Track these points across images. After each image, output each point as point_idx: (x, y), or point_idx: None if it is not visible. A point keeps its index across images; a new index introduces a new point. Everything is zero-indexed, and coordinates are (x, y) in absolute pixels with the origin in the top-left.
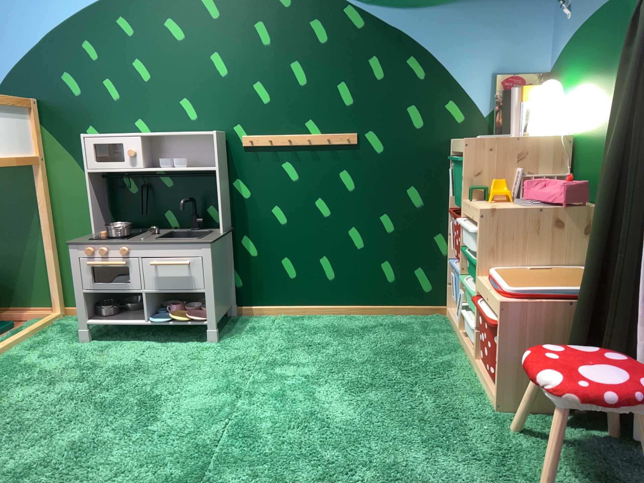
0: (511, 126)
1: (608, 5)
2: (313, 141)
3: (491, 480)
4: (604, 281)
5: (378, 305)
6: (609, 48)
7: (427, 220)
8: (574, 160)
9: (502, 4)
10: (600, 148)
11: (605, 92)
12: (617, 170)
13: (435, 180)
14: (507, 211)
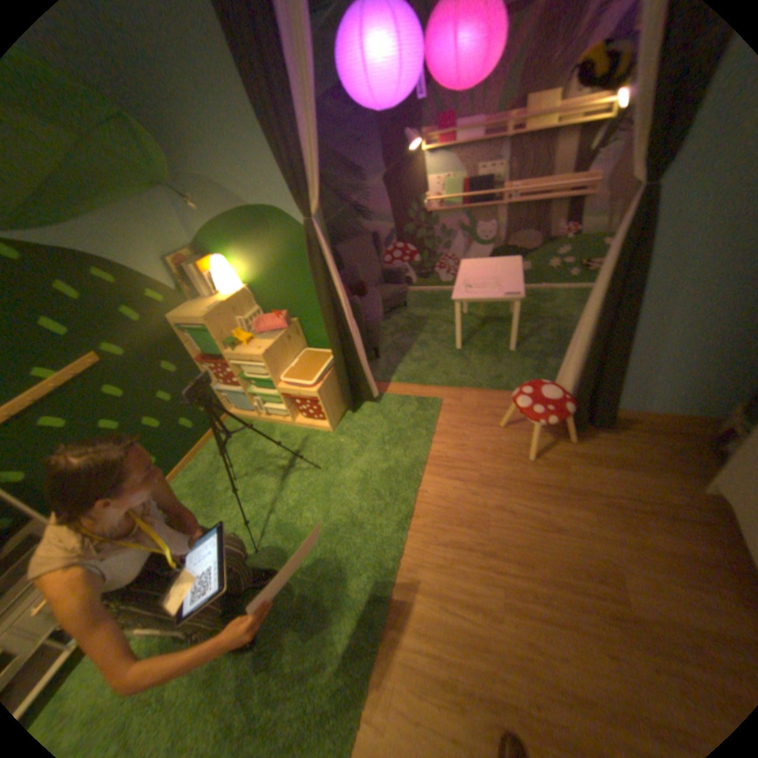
0: (198, 290)
1: (240, 211)
2: (57, 385)
3: (370, 453)
4: (349, 357)
5: (193, 447)
6: (255, 237)
7: (185, 376)
8: (256, 299)
9: (133, 203)
10: (276, 291)
11: (264, 262)
12: (332, 312)
13: (173, 349)
14: (270, 348)
